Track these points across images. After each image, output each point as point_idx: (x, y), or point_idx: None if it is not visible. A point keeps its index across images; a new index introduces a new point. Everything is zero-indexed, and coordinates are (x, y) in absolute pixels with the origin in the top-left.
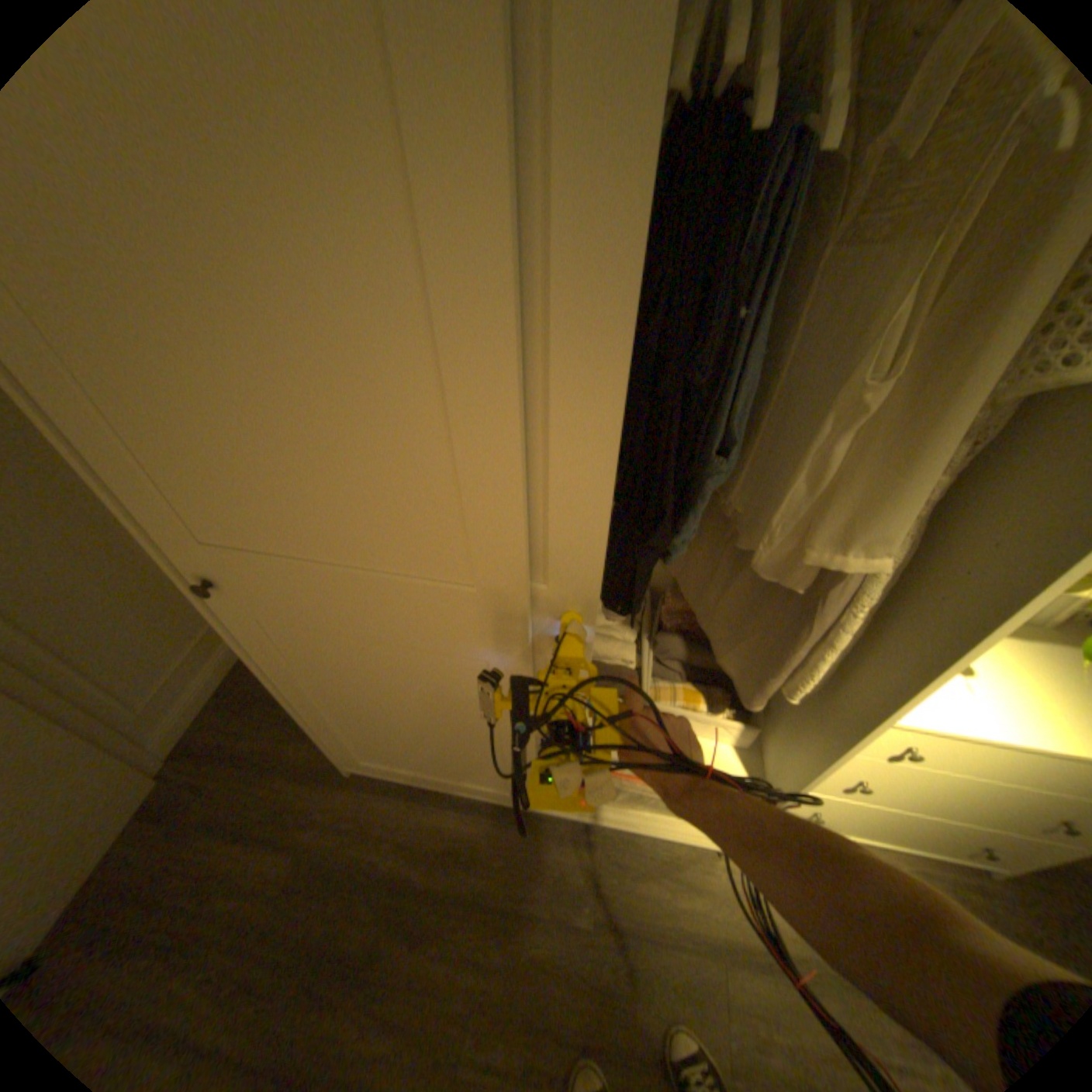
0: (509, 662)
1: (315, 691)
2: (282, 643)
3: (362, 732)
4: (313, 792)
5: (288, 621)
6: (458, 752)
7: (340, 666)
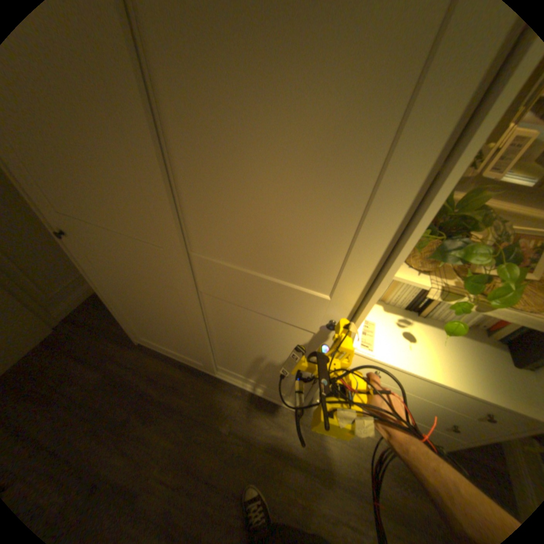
0: (185, 291)
1: (115, 296)
2: (98, 269)
3: (138, 321)
4: (120, 348)
5: (97, 257)
6: (178, 338)
7: (122, 284)
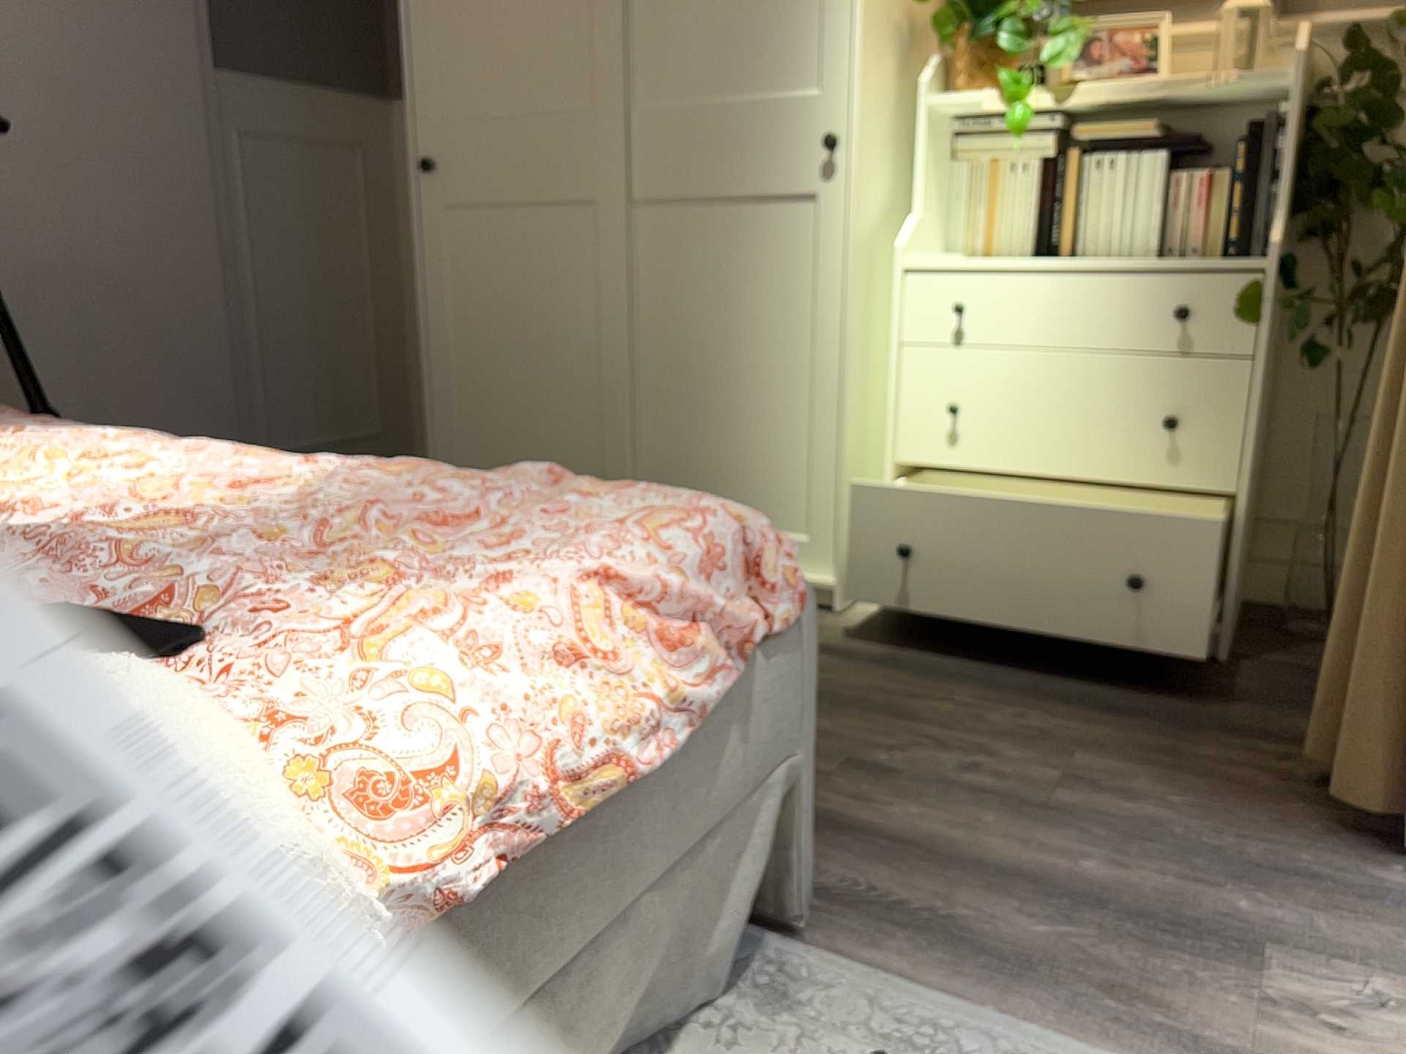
0: (610, 199)
1: (458, 327)
2: (455, 245)
3: (480, 408)
4: None
5: (469, 203)
6: (561, 415)
7: (489, 266)
